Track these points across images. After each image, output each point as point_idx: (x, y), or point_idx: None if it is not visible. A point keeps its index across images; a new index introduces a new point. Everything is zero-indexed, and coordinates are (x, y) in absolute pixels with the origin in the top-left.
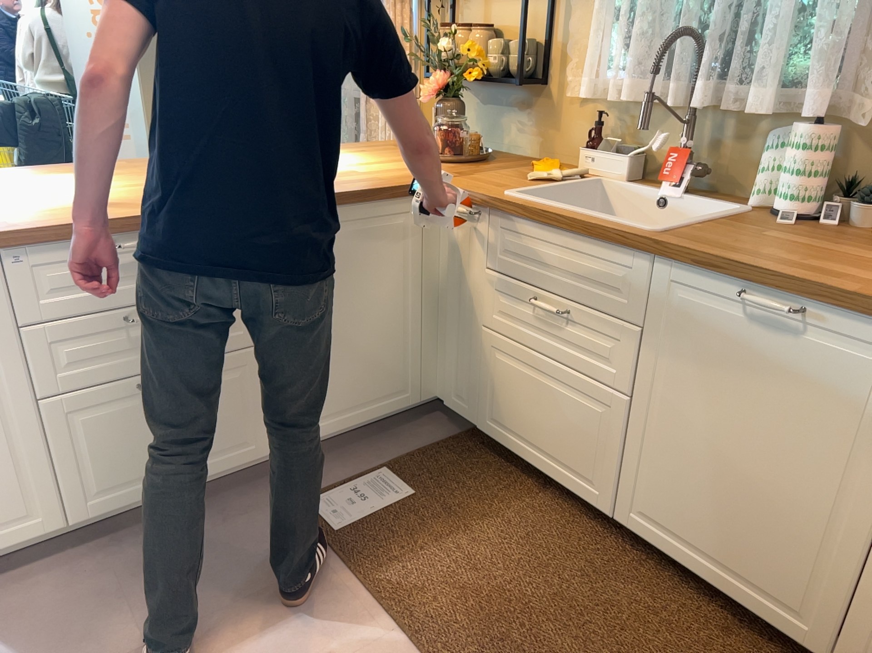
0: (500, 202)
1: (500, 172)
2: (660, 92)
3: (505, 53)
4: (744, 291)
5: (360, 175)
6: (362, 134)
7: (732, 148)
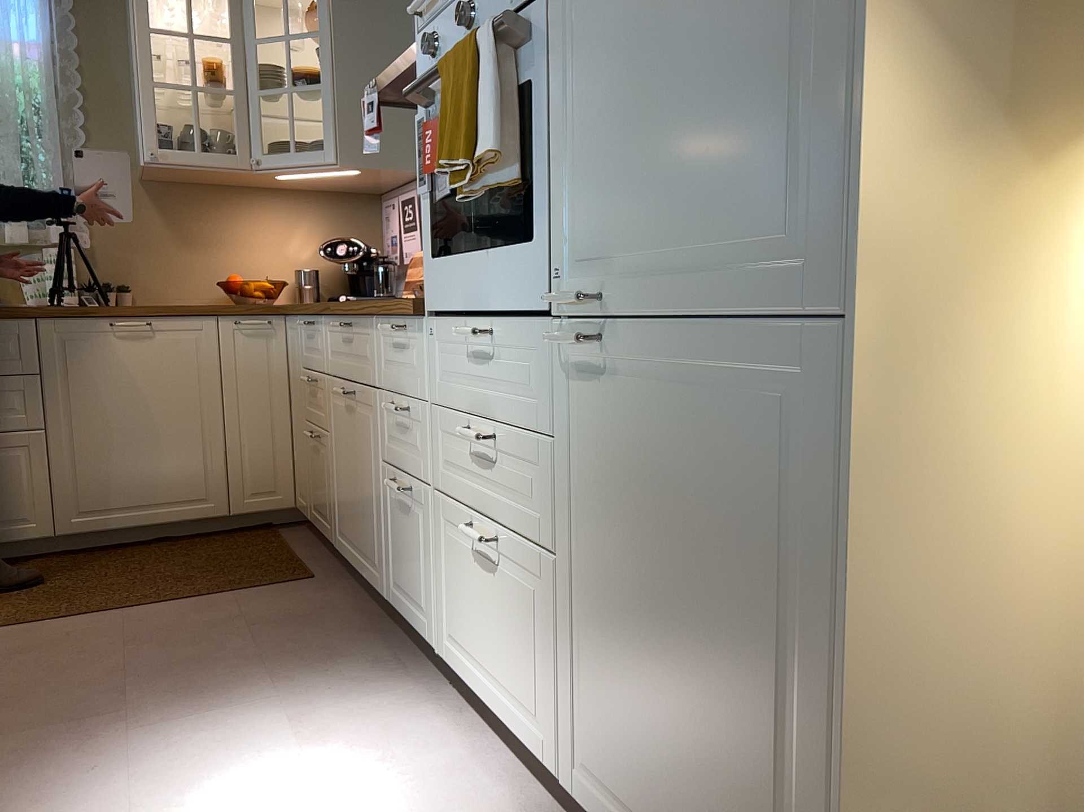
0: None
1: None
2: None
3: None
4: (111, 322)
5: None
6: None
7: None
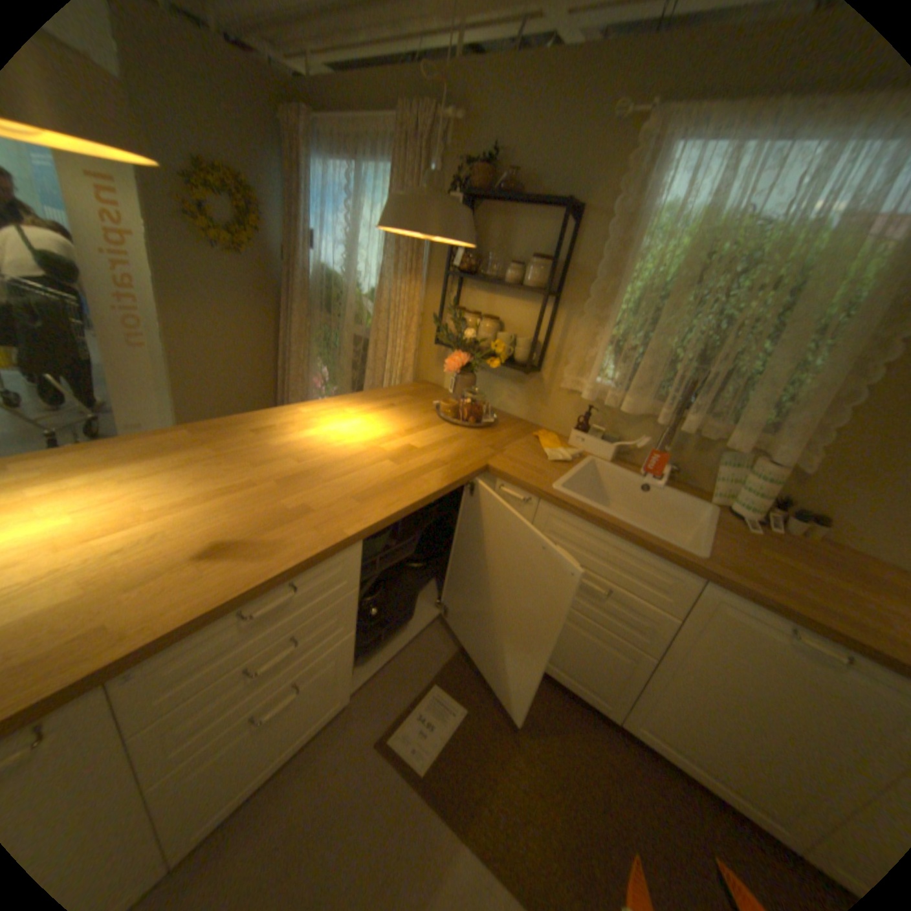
0: (557, 500)
1: (518, 444)
2: (650, 407)
3: (514, 343)
4: (799, 631)
5: (423, 453)
6: (368, 370)
7: (694, 453)
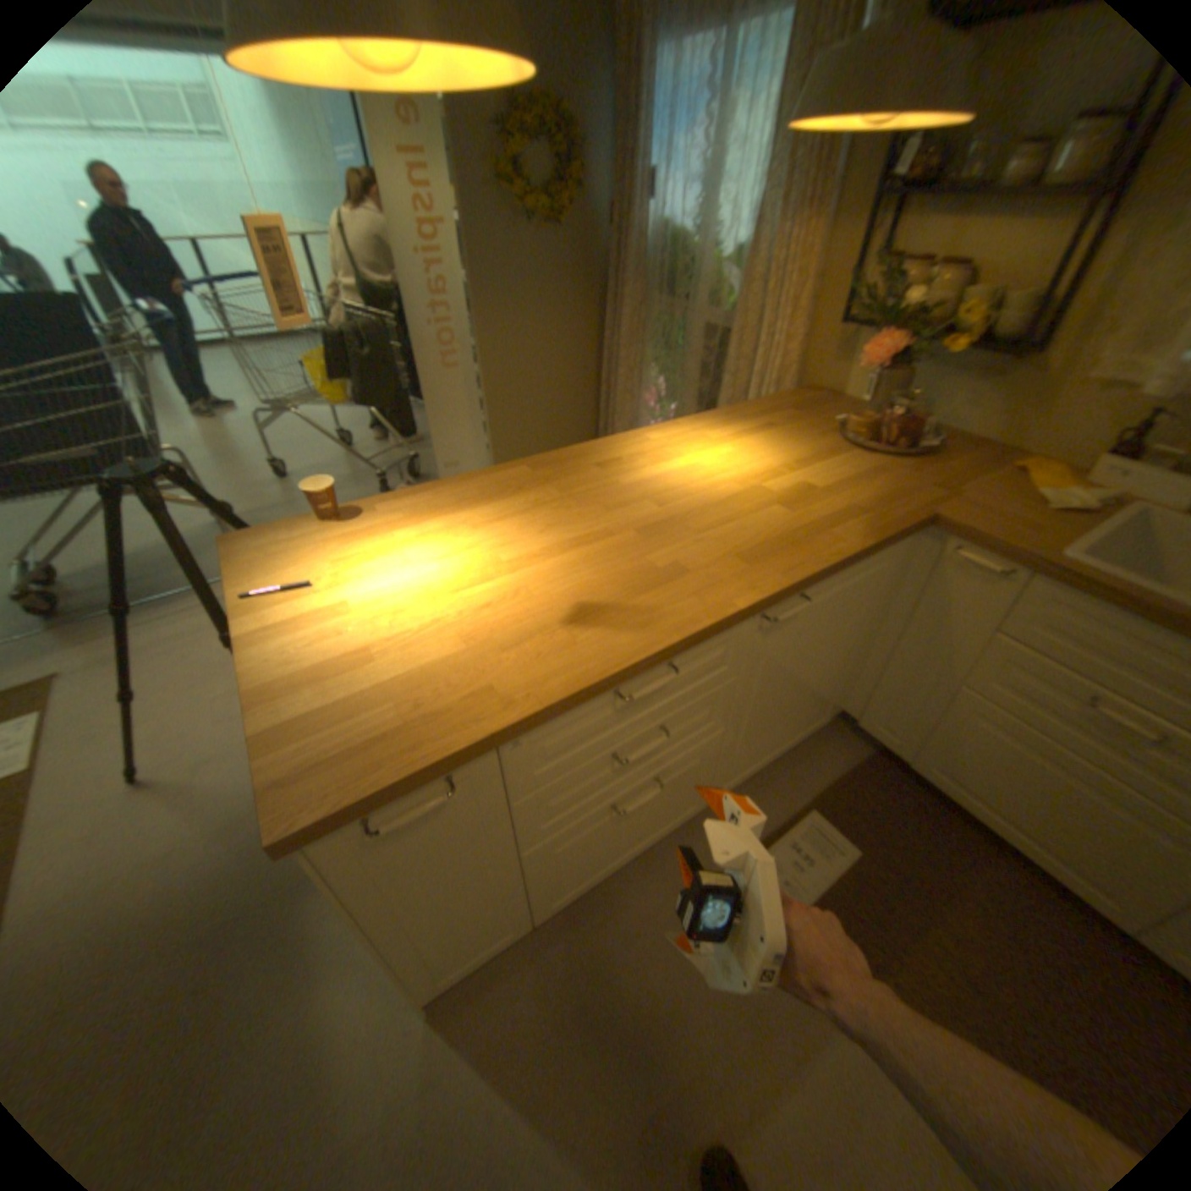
0: (1075, 575)
1: (989, 481)
2: None
3: (998, 303)
4: None
5: (827, 496)
6: (725, 375)
7: None
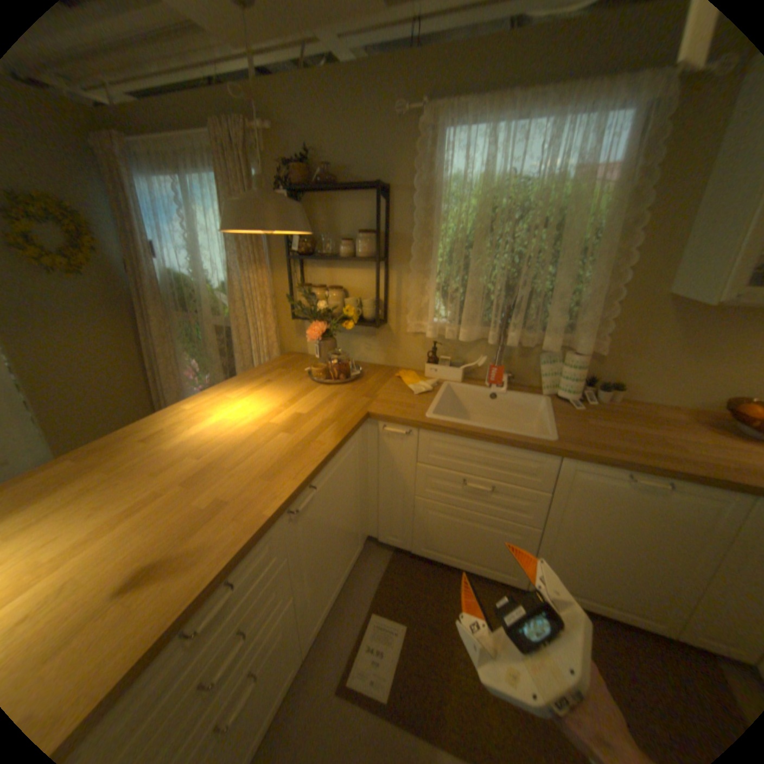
0: (432, 426)
1: (386, 387)
2: (479, 333)
3: (360, 305)
4: (633, 475)
5: (310, 418)
6: (236, 354)
7: (519, 360)
